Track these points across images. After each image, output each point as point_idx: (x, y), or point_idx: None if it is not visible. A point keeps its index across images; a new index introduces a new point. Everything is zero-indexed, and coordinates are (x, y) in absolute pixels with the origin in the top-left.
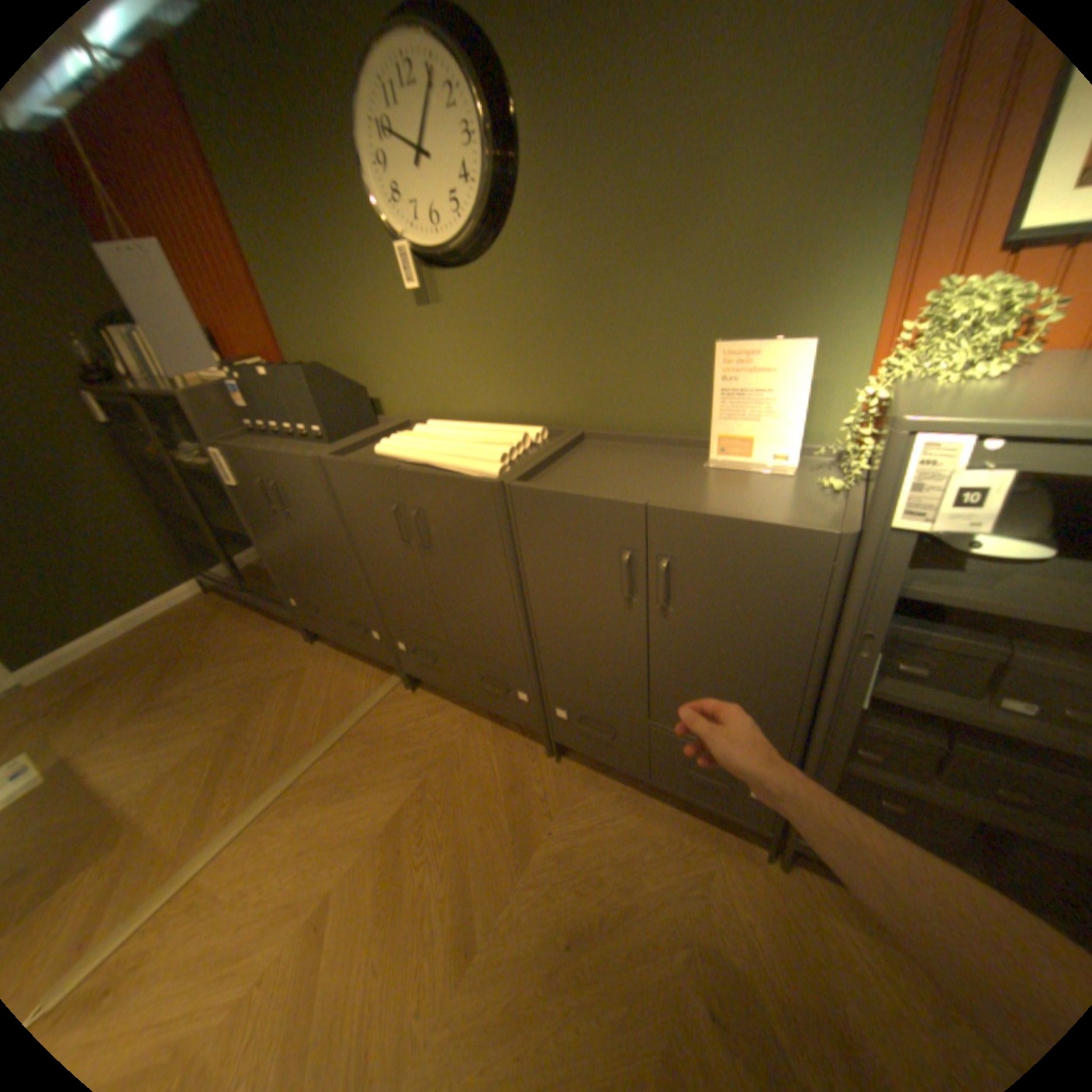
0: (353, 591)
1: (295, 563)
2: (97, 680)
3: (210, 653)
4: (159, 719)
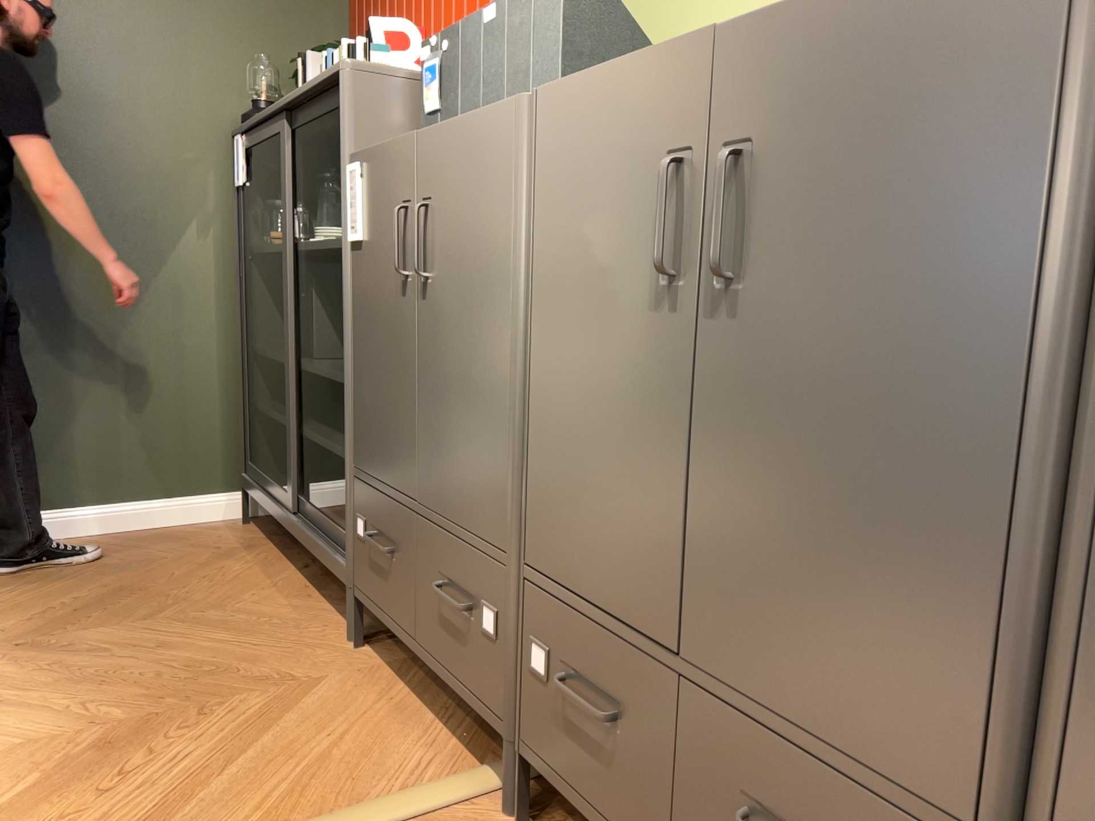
0: (480, 481)
1: (393, 419)
2: (9, 578)
3: (184, 600)
4: (28, 666)
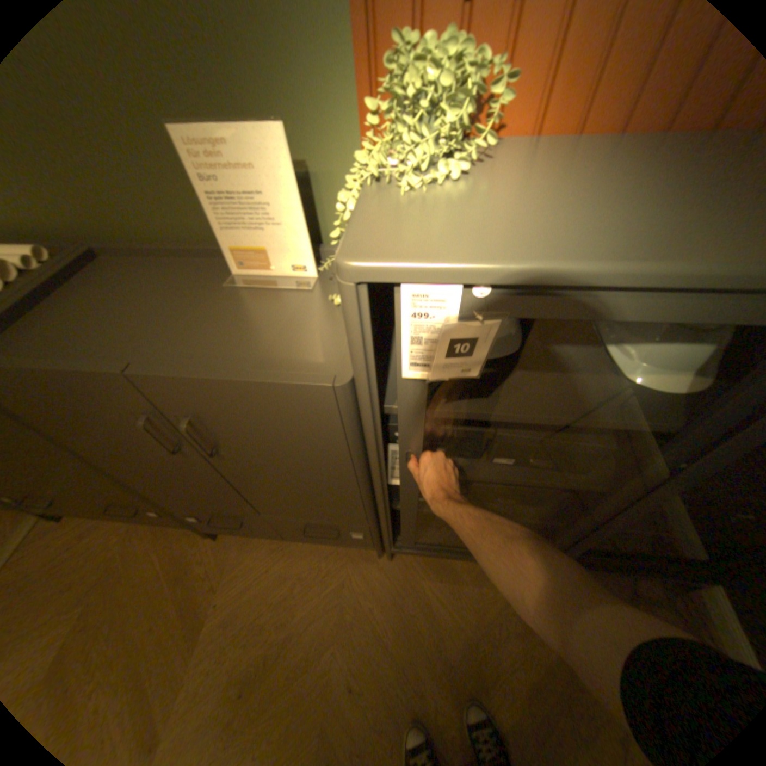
0: None
1: None
2: None
3: None
4: None
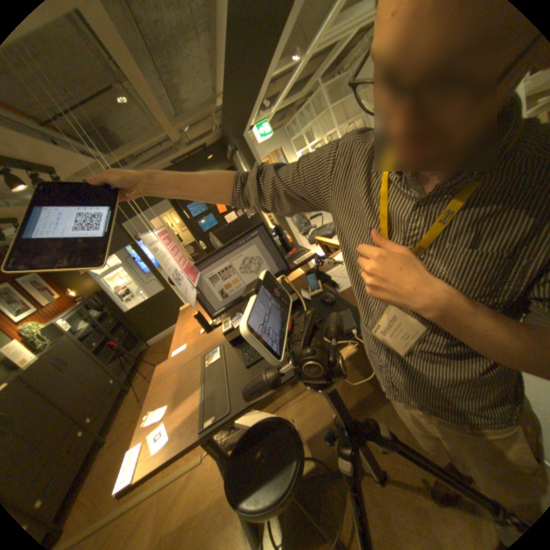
0: None
1: None
2: None
3: None
4: None
